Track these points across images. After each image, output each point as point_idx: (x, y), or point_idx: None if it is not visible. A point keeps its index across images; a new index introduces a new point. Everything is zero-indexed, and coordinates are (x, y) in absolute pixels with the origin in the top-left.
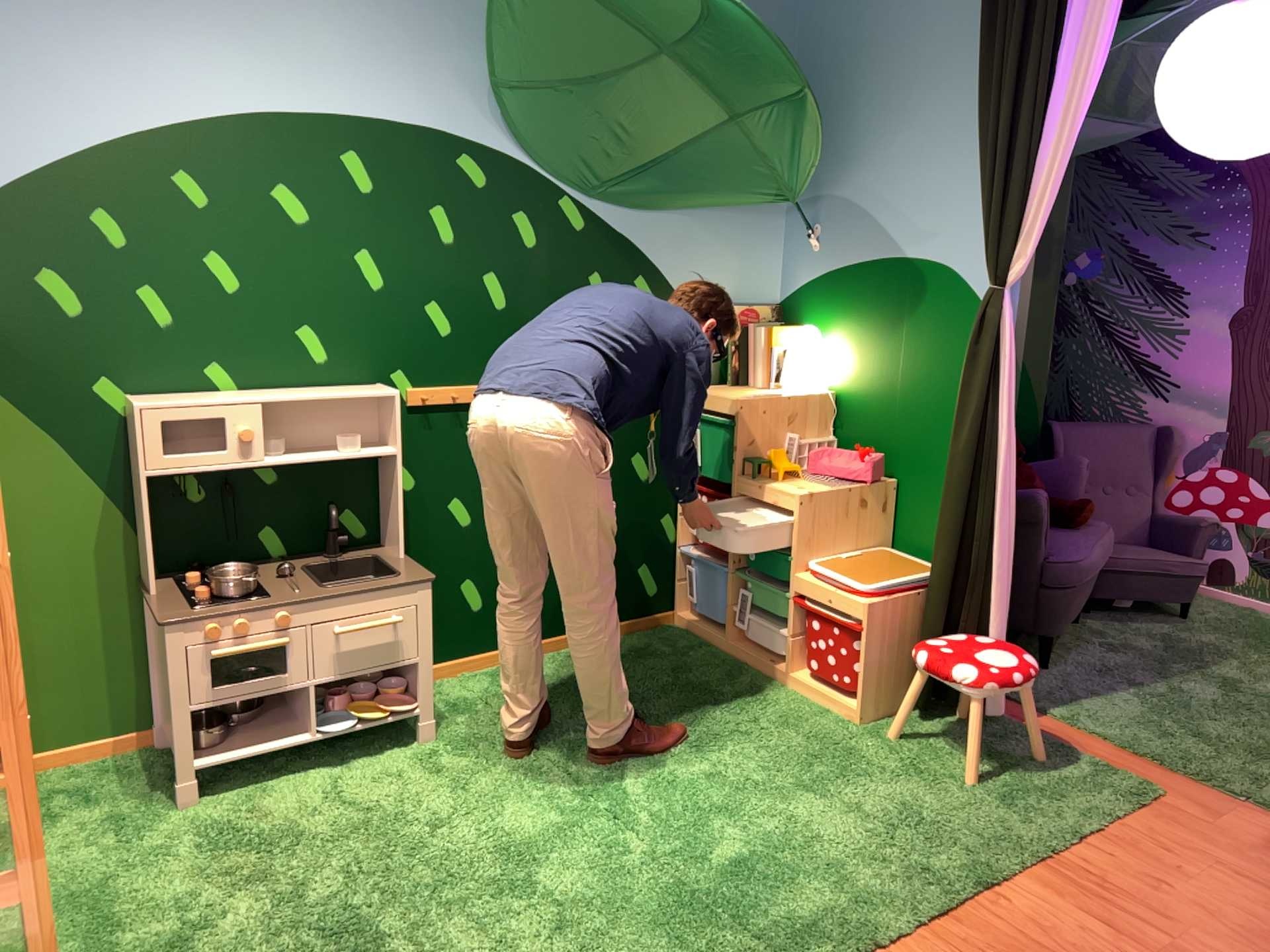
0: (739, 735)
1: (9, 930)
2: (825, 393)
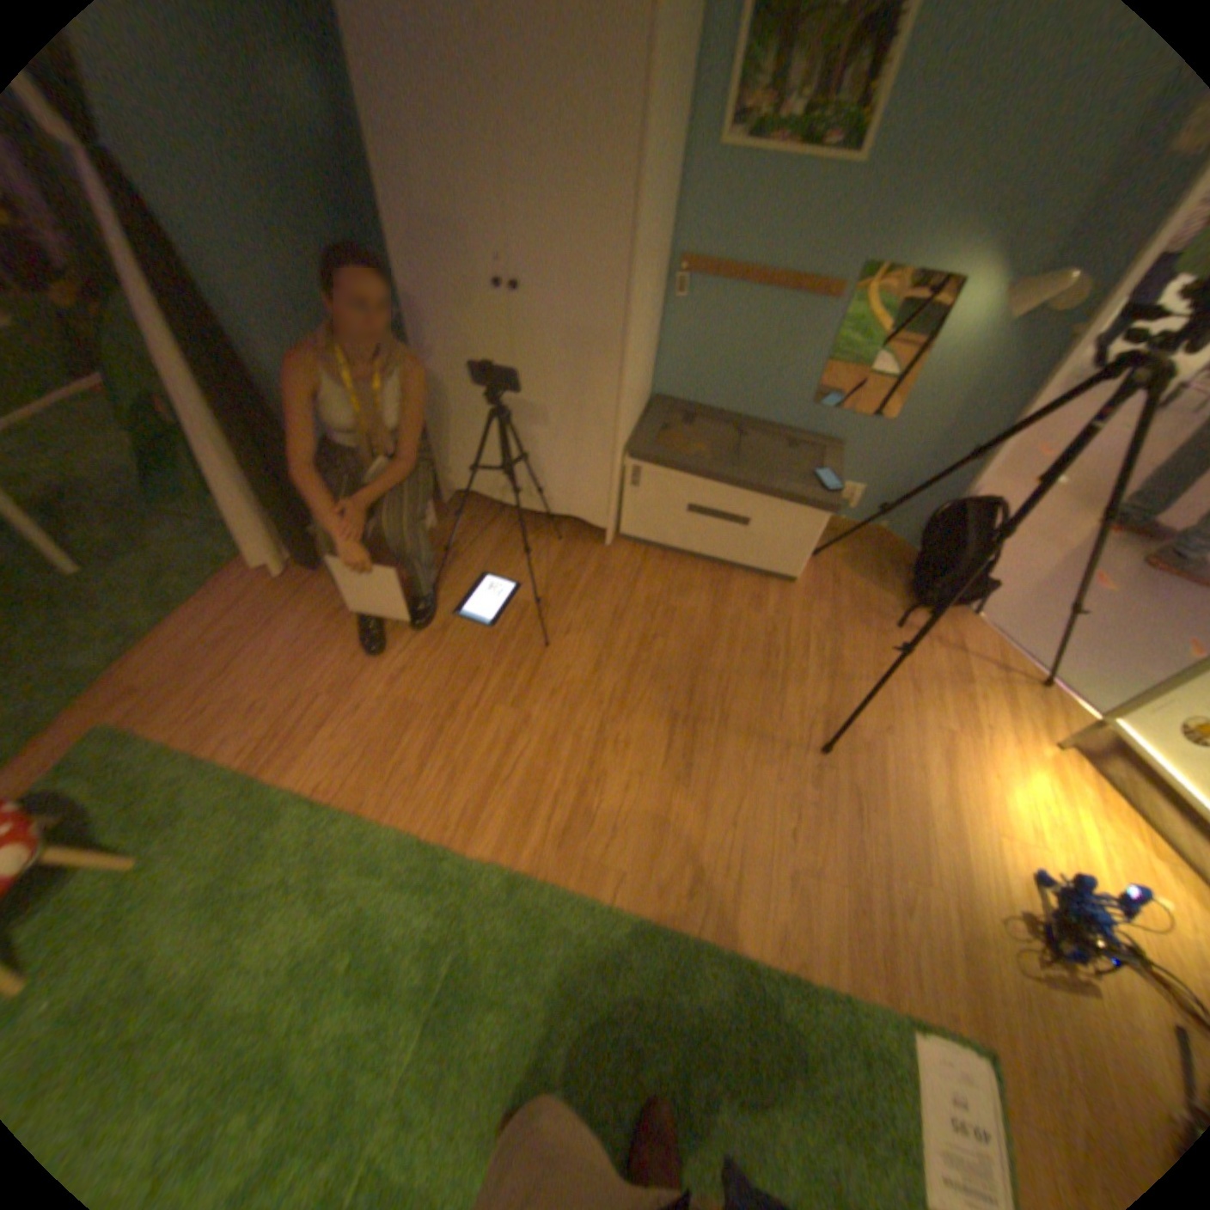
0: None
1: None
2: None
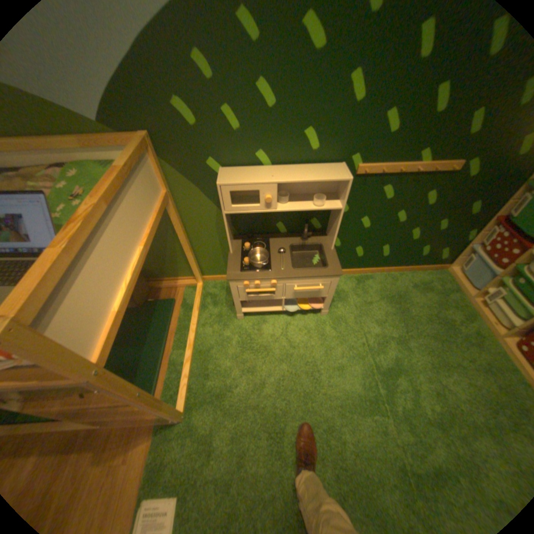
0: (461, 369)
1: (181, 361)
2: None
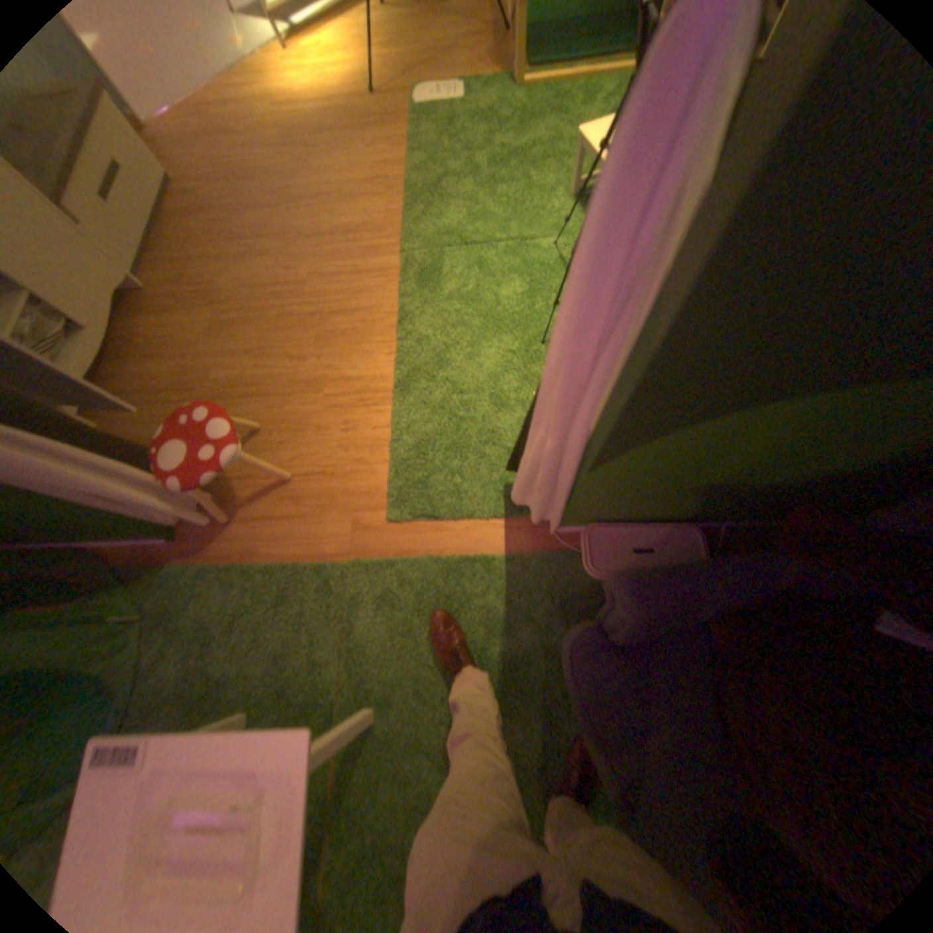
0: None
1: (570, 77)
2: None
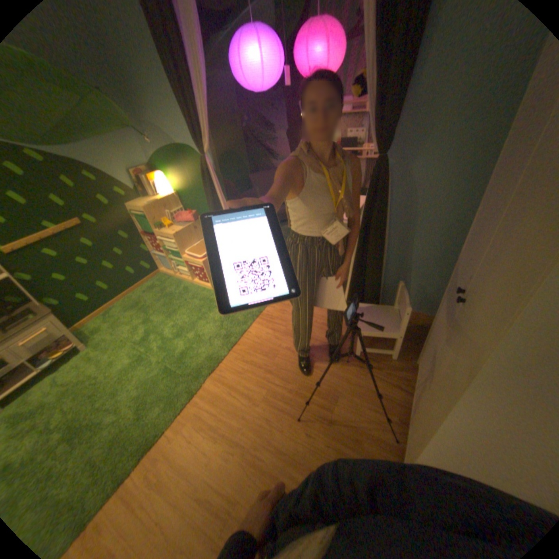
0: (180, 308)
1: None
2: (172, 194)
